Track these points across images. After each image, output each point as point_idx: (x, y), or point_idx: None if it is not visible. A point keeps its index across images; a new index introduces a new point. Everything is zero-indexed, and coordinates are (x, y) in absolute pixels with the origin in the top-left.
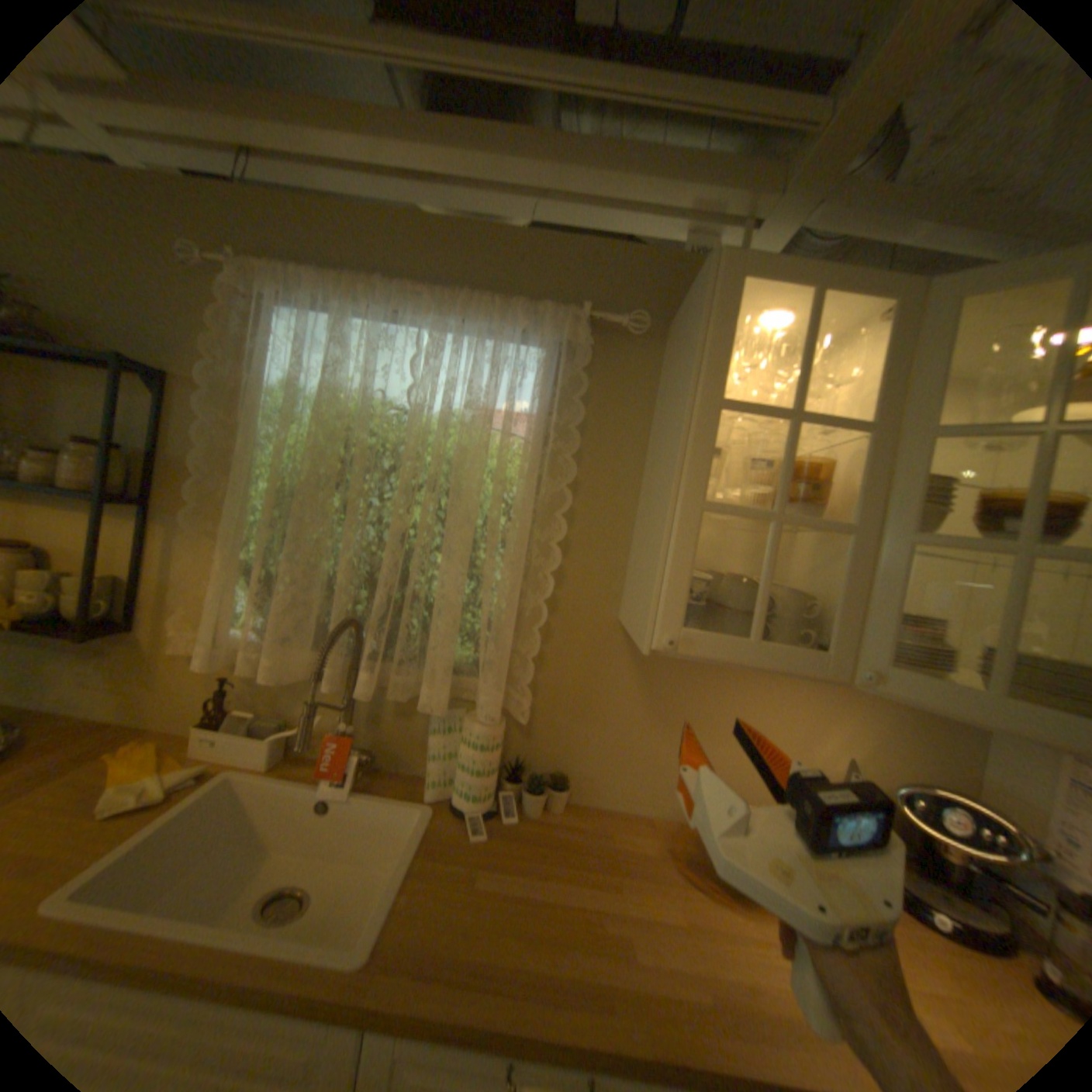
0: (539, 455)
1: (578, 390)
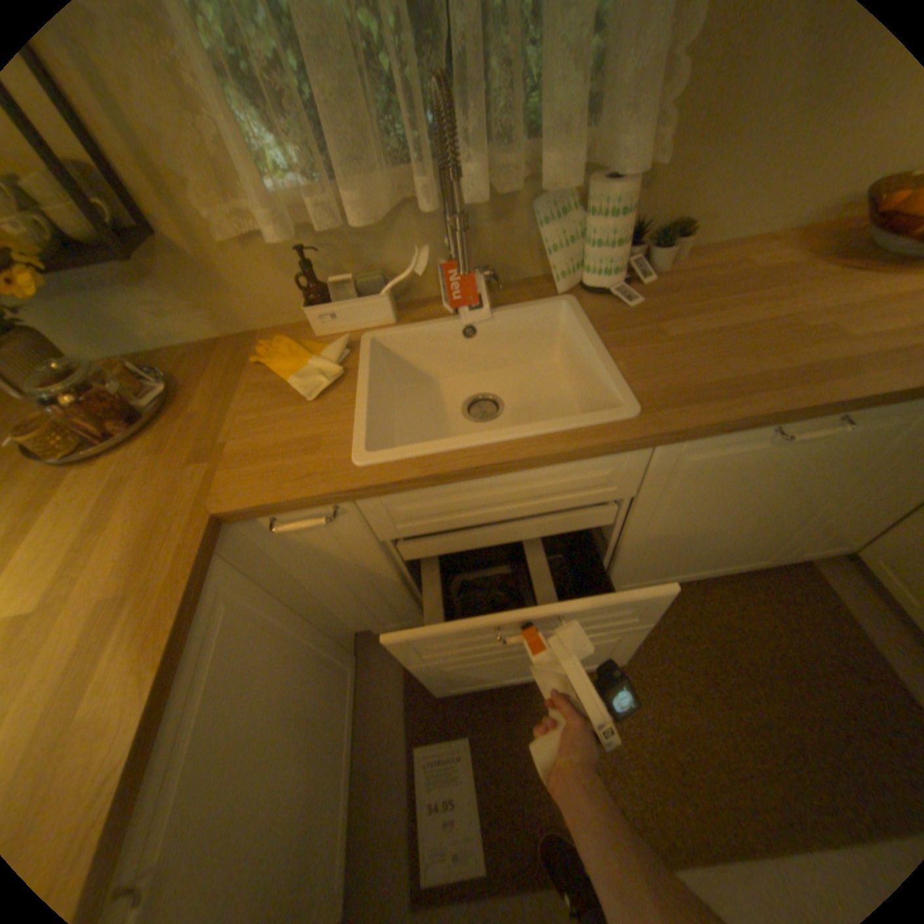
0: None
1: None
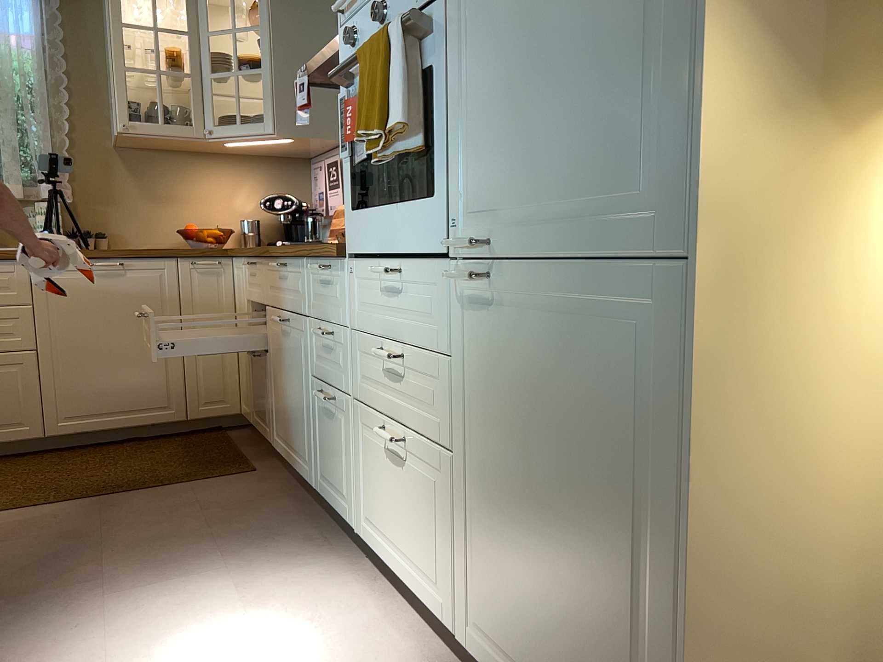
0: (41, 58)
1: (55, 22)
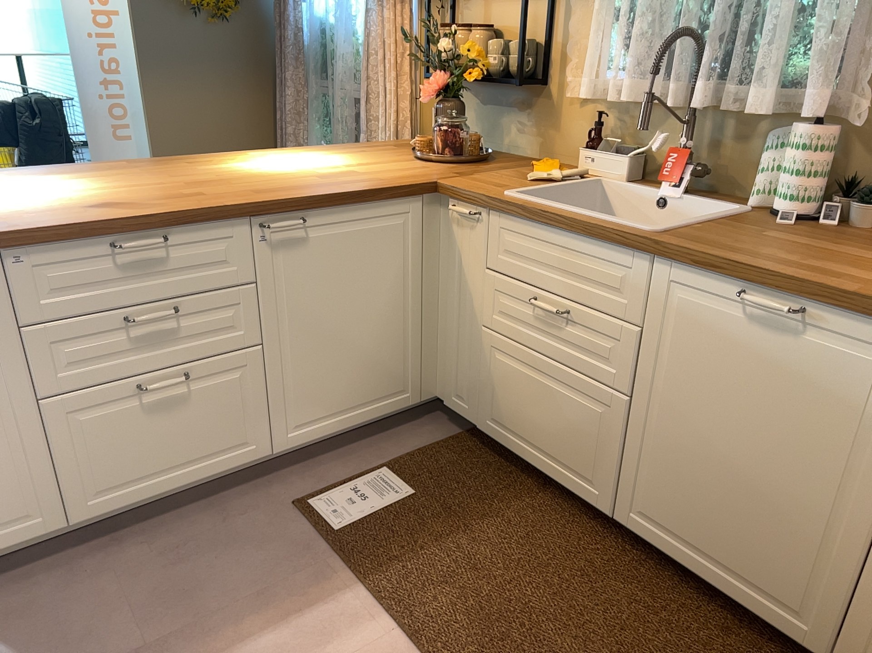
0: None
1: None
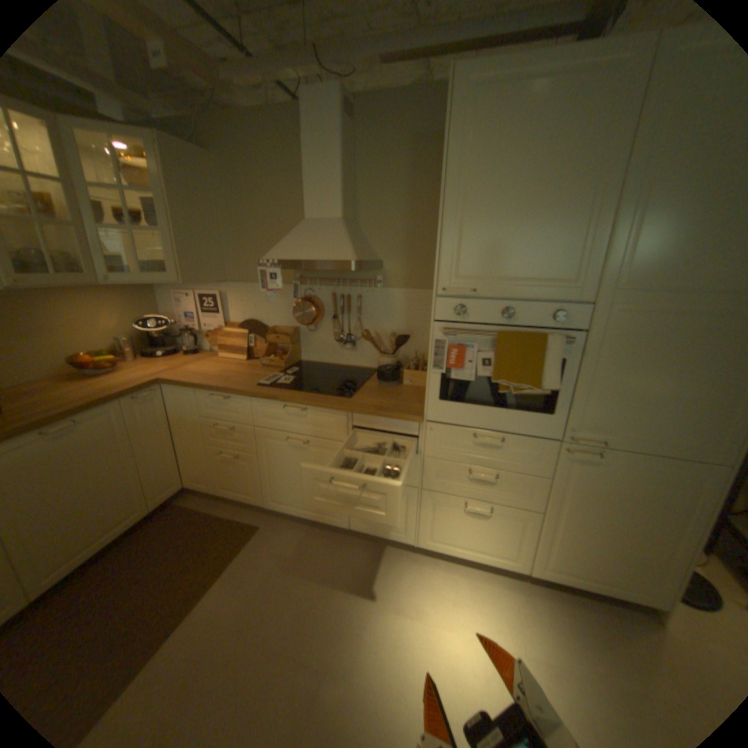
0: None
1: None
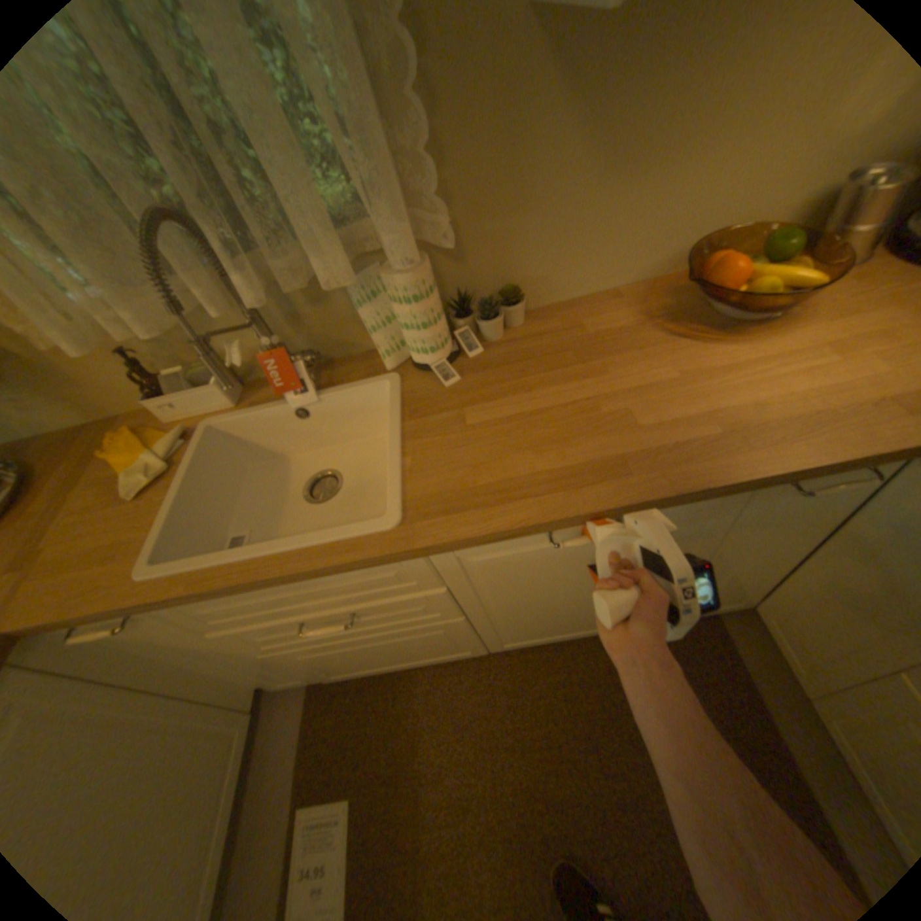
0: None
1: None
